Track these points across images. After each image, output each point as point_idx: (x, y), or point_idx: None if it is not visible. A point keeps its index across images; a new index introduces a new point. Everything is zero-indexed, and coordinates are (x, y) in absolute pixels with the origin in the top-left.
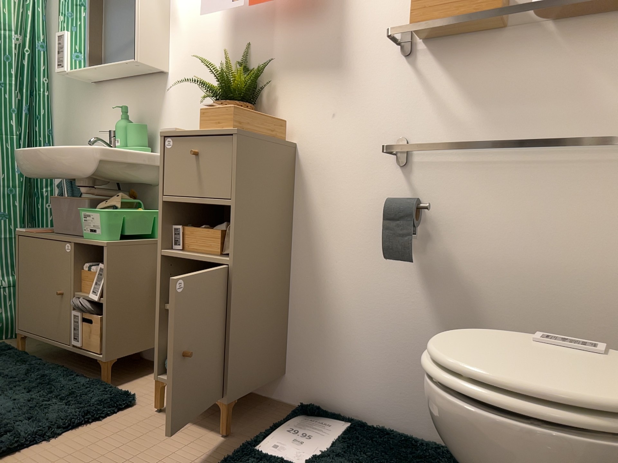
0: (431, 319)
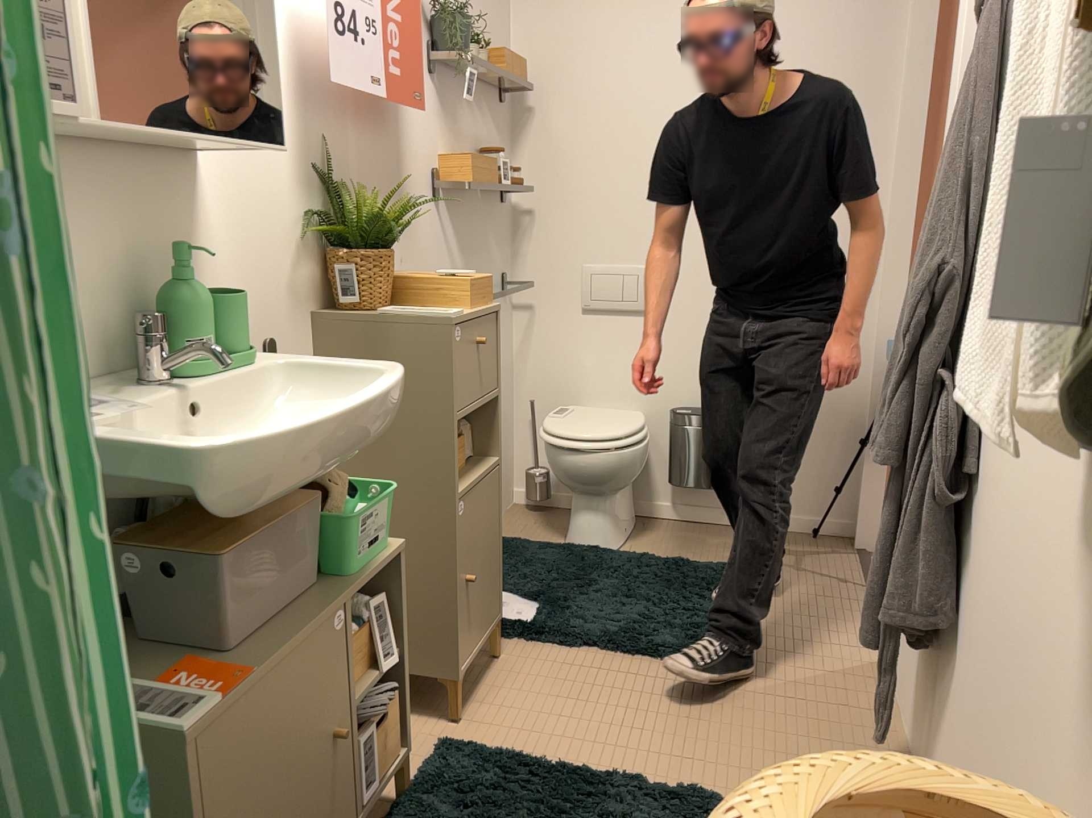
0: None
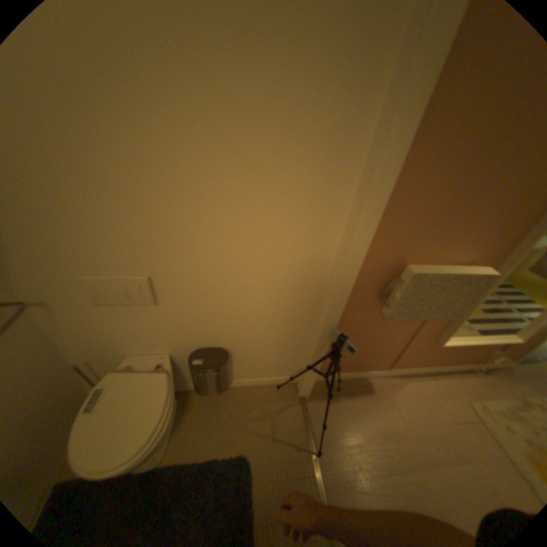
0: None
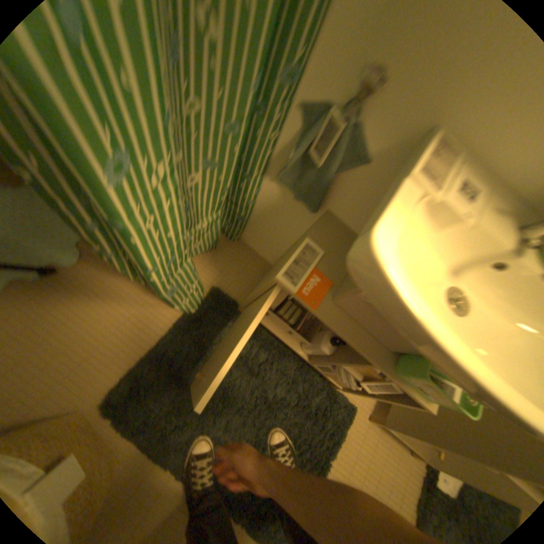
0: None
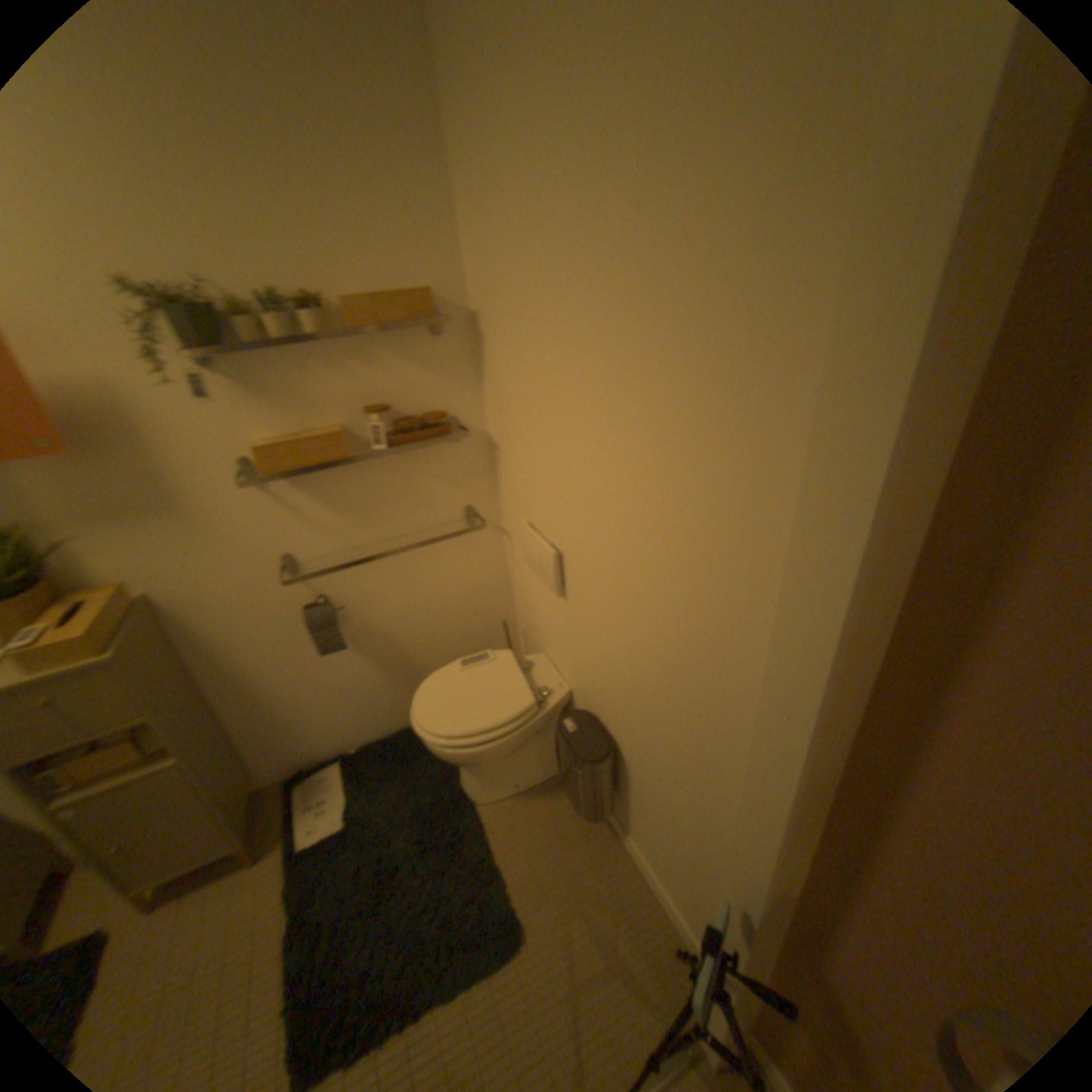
0: (364, 667)
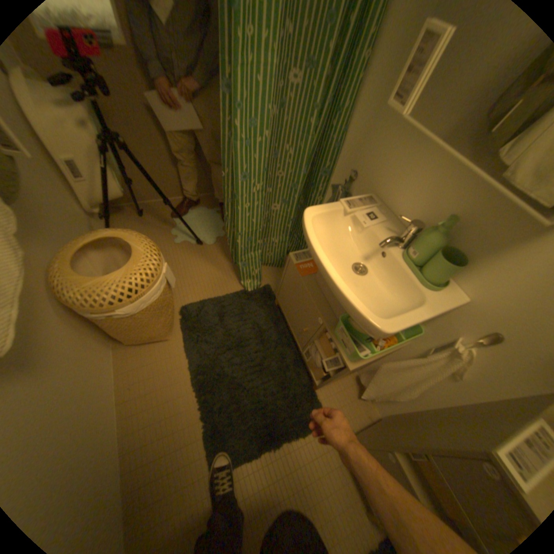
0: None
